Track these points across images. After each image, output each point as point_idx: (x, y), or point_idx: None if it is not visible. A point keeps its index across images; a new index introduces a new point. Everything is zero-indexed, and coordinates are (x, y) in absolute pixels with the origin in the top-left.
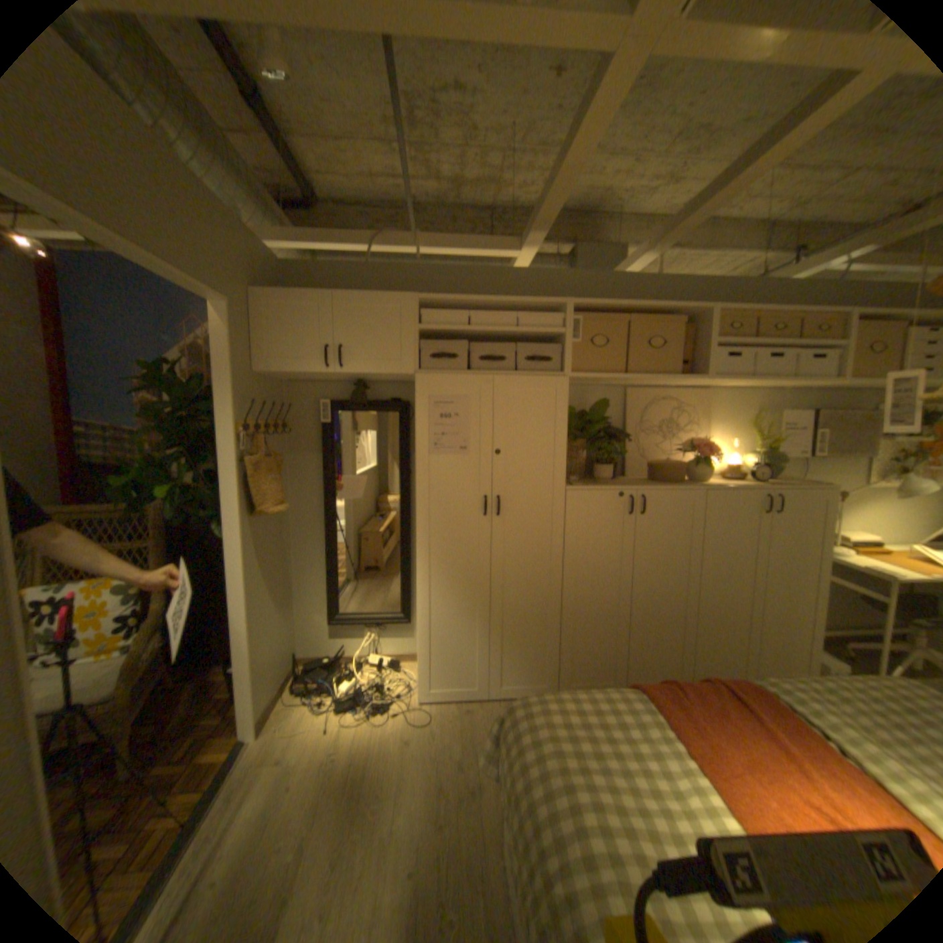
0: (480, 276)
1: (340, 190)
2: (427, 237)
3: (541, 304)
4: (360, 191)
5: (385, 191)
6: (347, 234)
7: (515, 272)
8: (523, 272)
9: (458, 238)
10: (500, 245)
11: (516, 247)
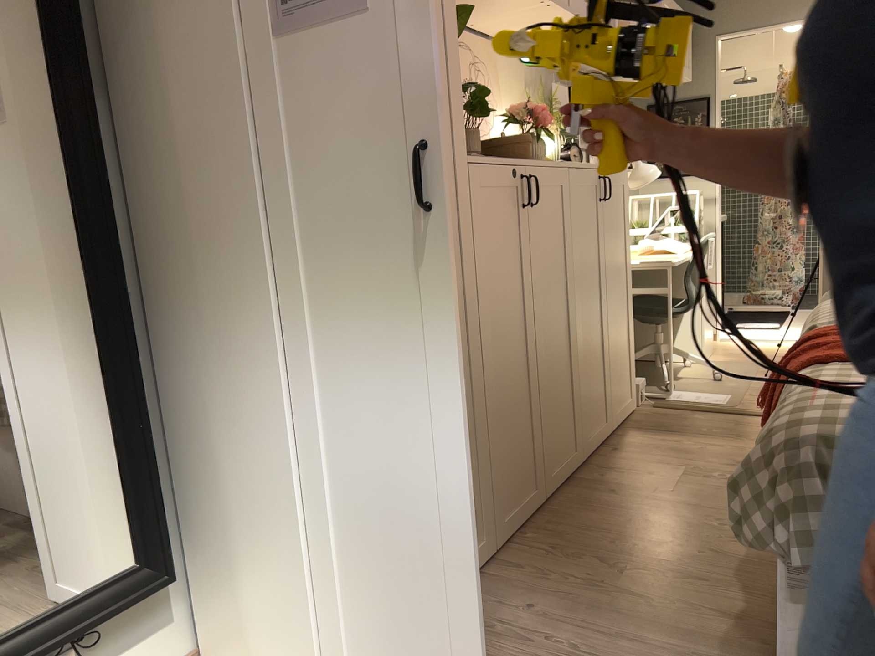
0: None
1: None
2: None
3: None
4: None
5: None
6: None
7: None
8: None
9: None
10: None
11: None
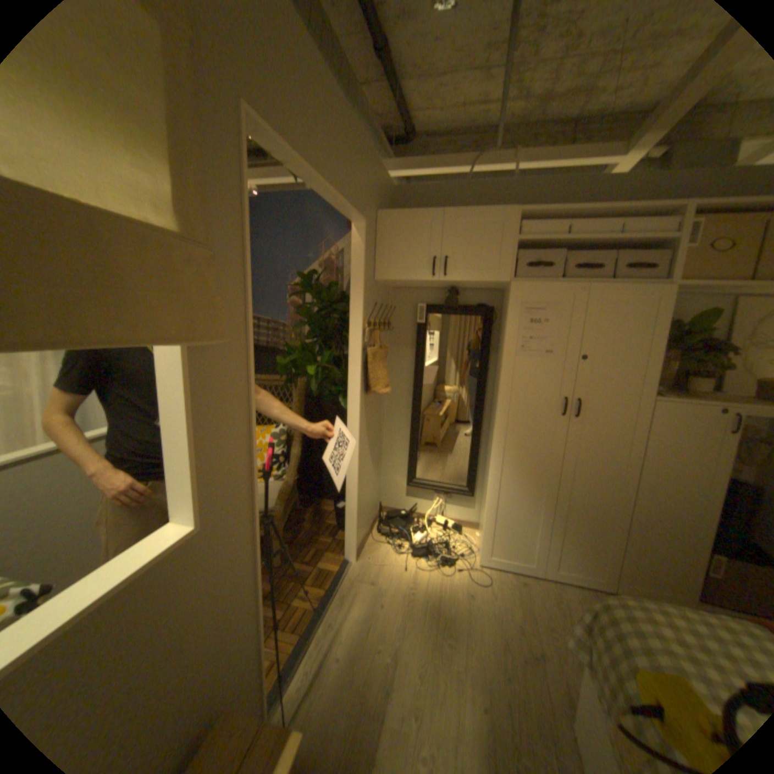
0: (578, 186)
1: (434, 124)
2: (527, 152)
3: (653, 208)
4: (451, 122)
5: (474, 118)
6: (453, 159)
7: (617, 178)
8: (626, 177)
9: (558, 150)
10: (603, 152)
11: (620, 152)
